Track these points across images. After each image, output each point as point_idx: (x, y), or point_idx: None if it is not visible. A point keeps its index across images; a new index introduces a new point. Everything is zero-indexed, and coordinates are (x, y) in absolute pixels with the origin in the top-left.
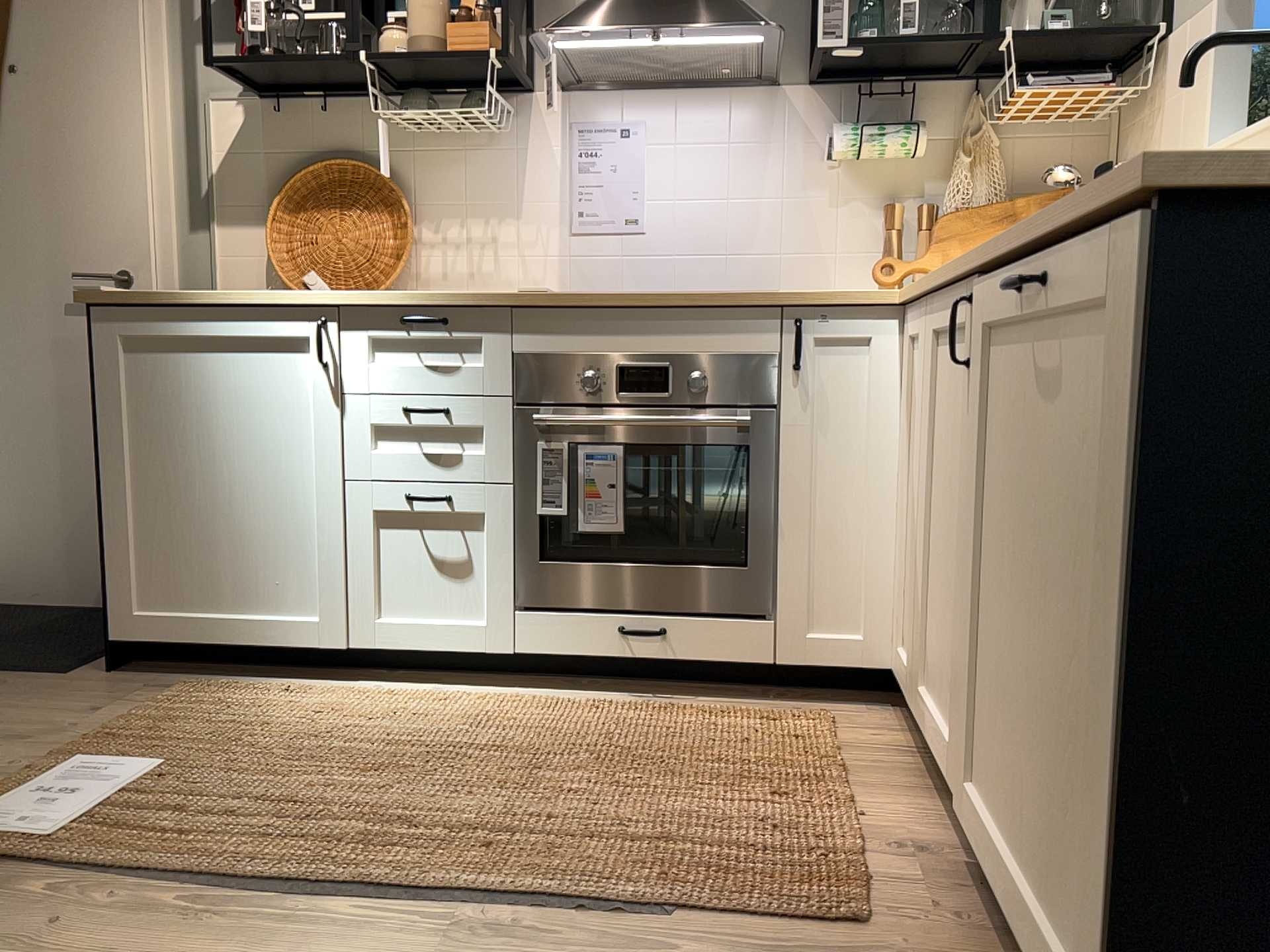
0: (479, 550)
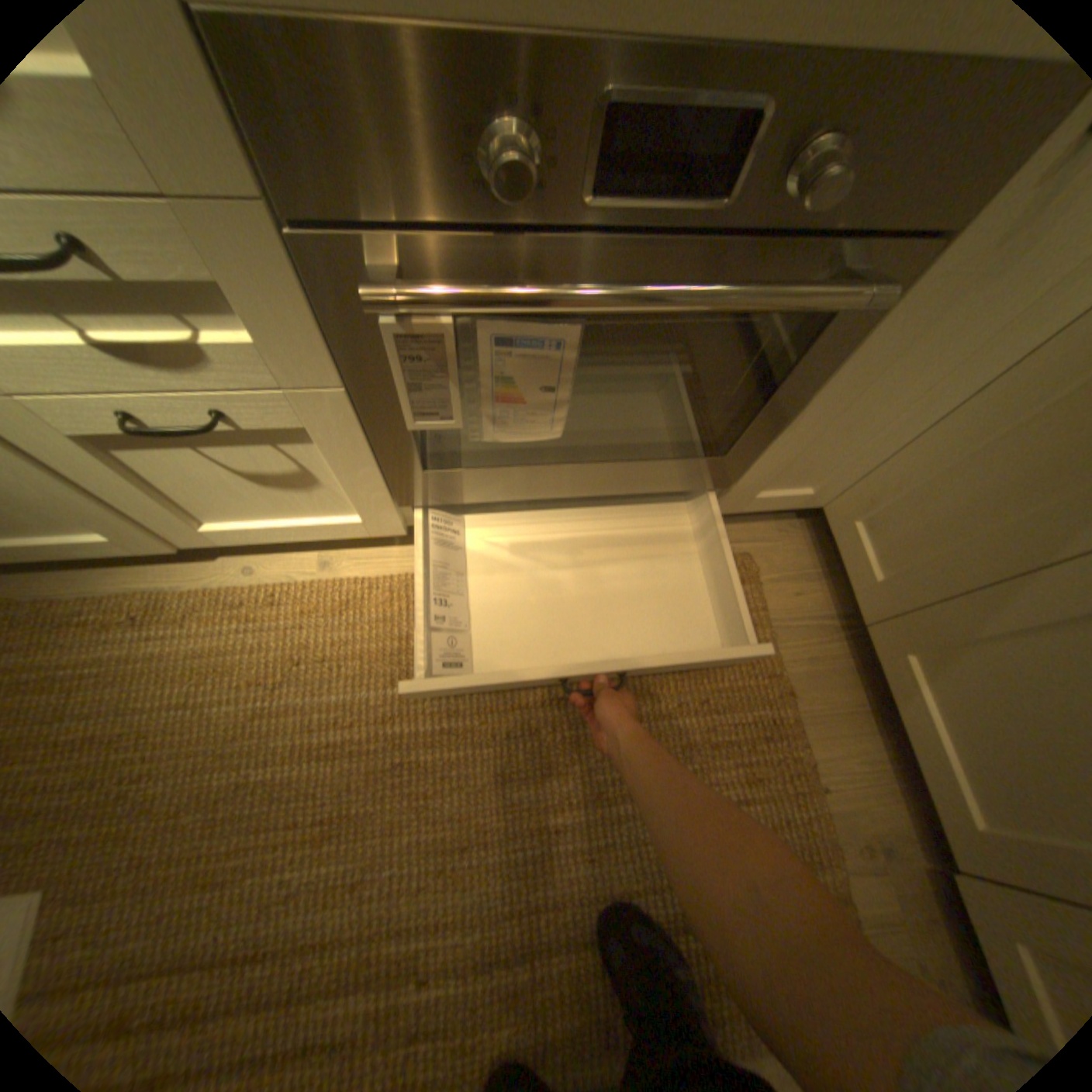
0: (315, 456)
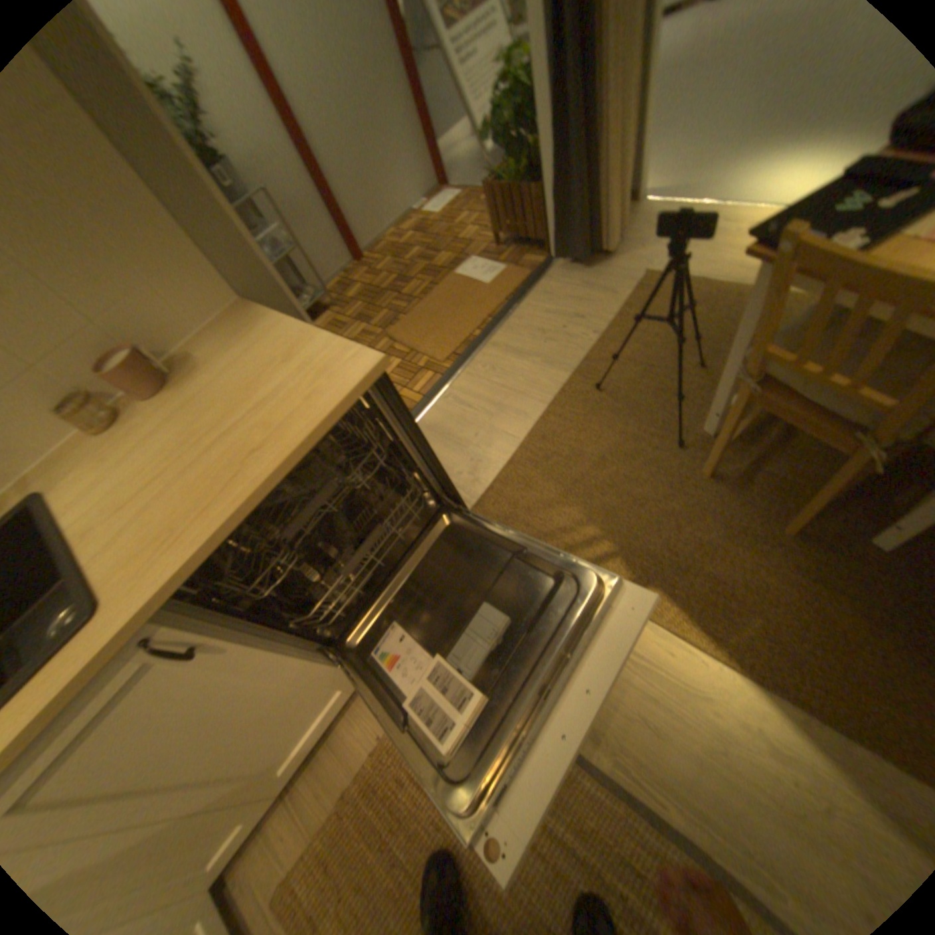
0: None
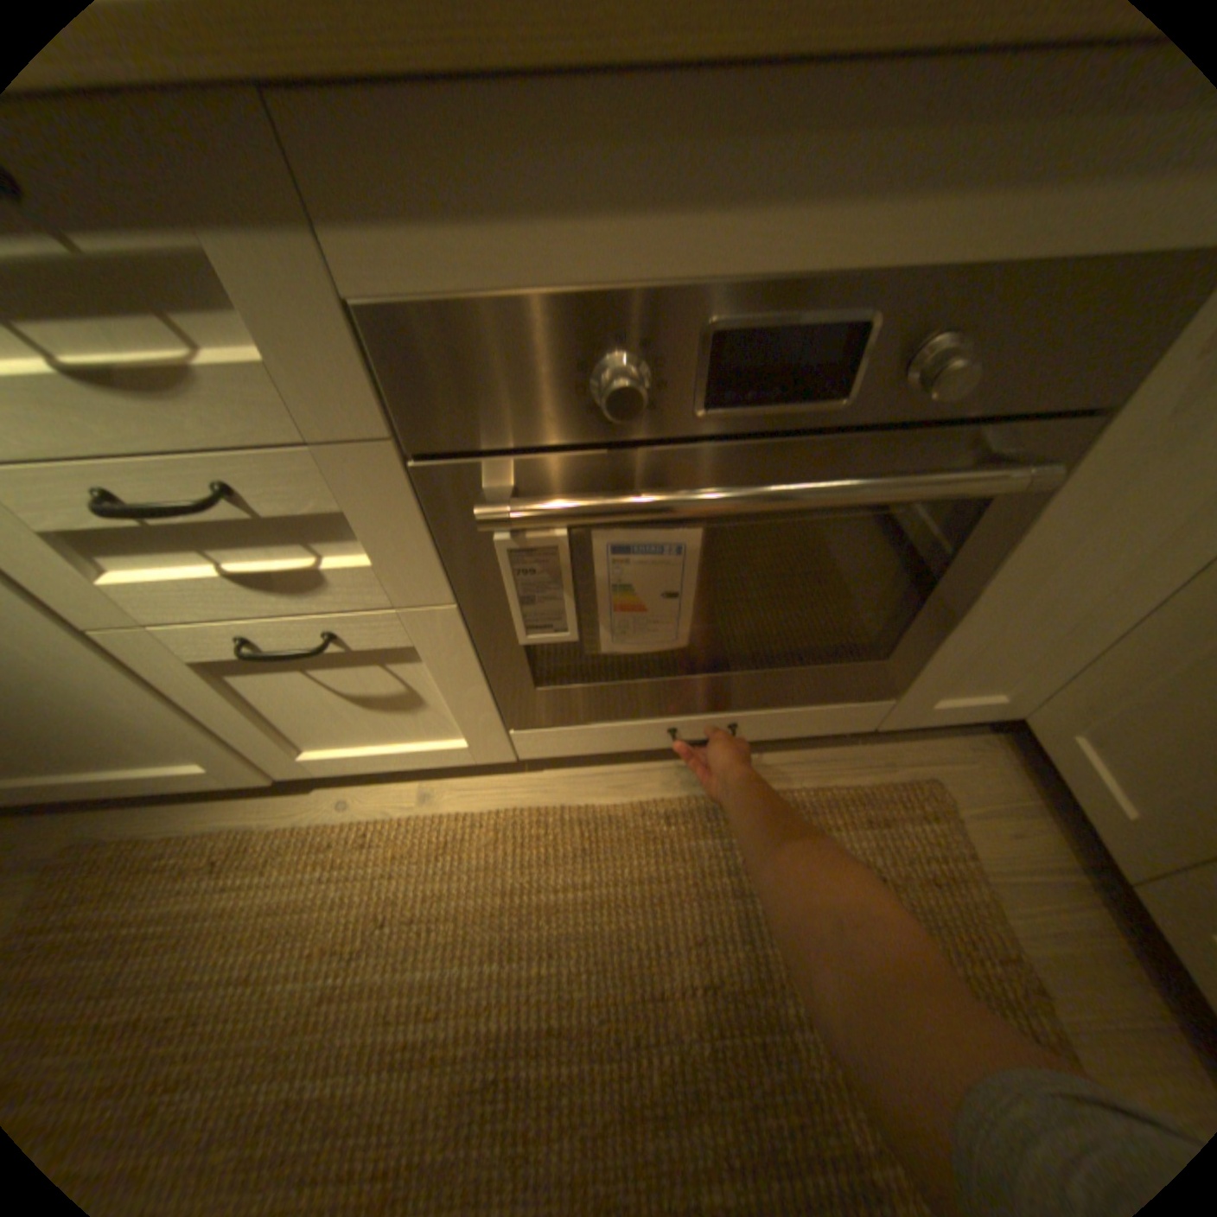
0: (423, 674)
